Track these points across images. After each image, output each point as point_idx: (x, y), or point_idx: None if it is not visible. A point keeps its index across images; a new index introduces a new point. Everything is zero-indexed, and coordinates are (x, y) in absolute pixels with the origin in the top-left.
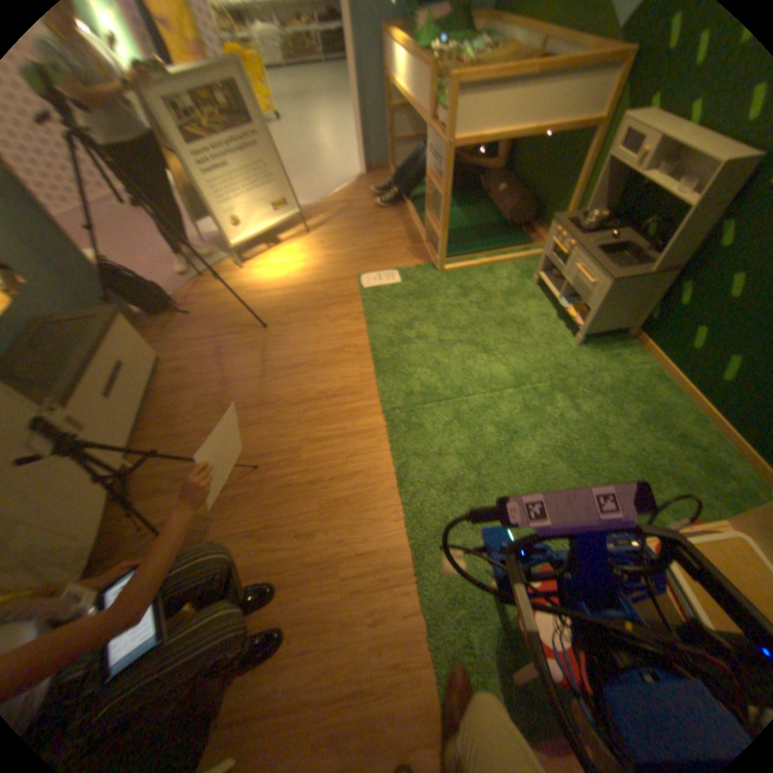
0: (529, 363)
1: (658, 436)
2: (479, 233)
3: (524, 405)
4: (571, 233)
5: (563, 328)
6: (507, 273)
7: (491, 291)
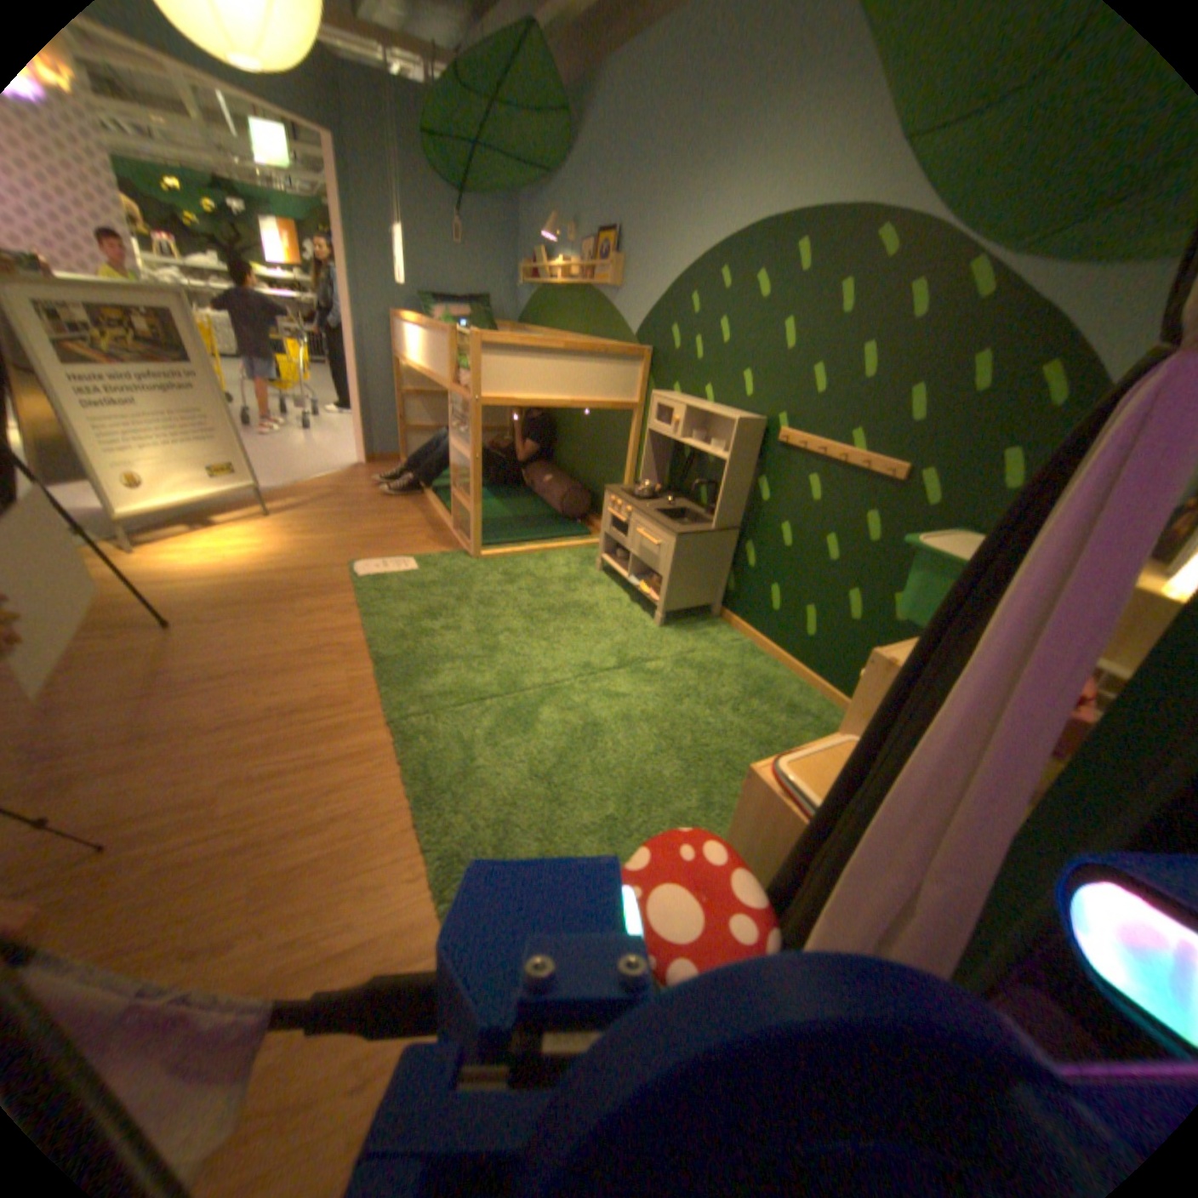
0: (604, 646)
1: (766, 705)
2: (524, 522)
3: (604, 691)
4: (625, 498)
5: (638, 609)
6: (563, 559)
7: (546, 576)
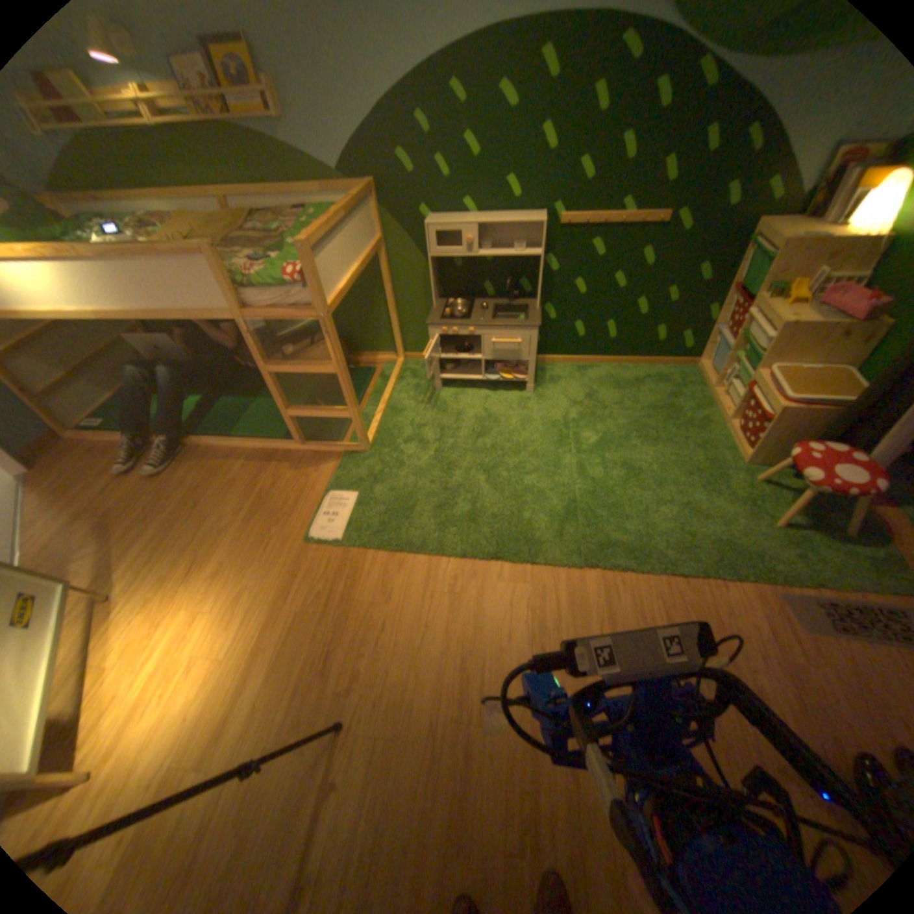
0: (541, 427)
1: (631, 389)
2: (322, 396)
3: (591, 446)
4: (459, 323)
5: (504, 393)
6: (407, 400)
7: (427, 419)
